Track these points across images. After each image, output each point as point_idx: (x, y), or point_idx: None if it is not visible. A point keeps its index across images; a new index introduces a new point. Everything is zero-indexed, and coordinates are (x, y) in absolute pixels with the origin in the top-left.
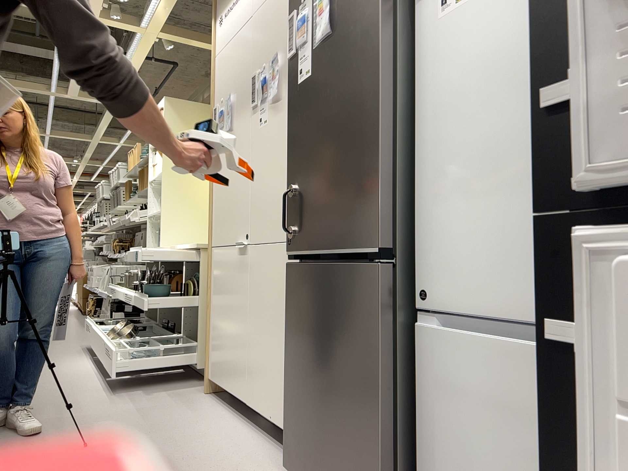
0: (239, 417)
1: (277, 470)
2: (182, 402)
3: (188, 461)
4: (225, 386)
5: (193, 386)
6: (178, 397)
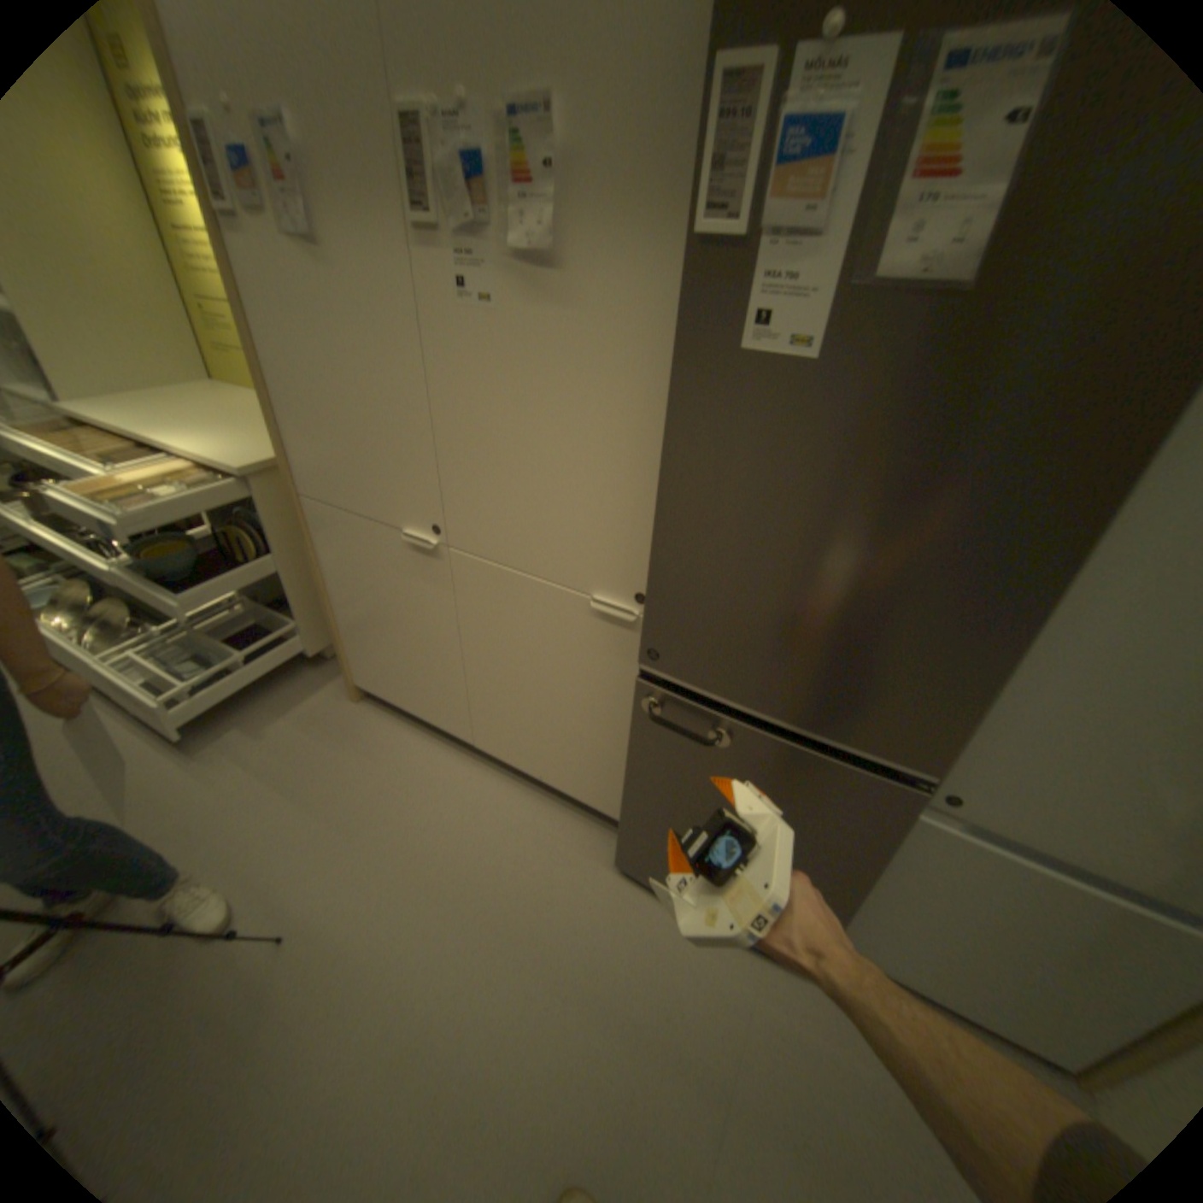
0: (453, 748)
1: (591, 852)
2: (336, 737)
3: (468, 890)
4: (408, 708)
5: (318, 685)
6: (317, 724)
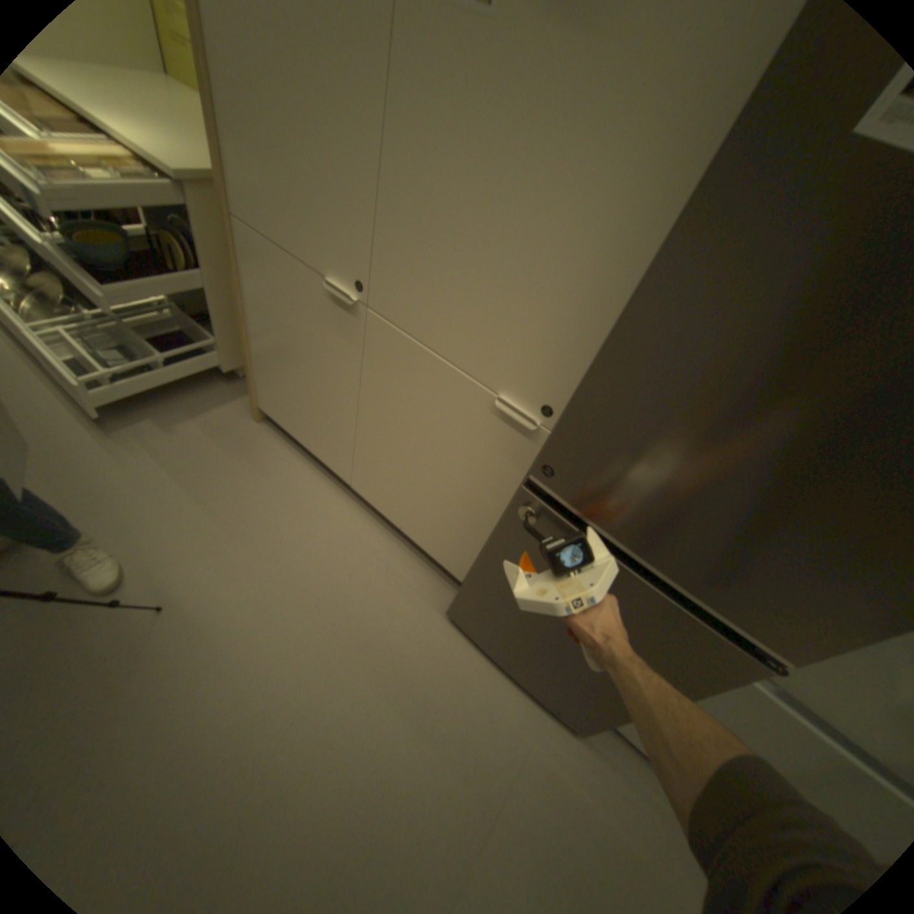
0: (334, 482)
1: (430, 597)
2: (236, 447)
3: (324, 604)
4: (302, 439)
5: (229, 399)
6: (221, 432)
